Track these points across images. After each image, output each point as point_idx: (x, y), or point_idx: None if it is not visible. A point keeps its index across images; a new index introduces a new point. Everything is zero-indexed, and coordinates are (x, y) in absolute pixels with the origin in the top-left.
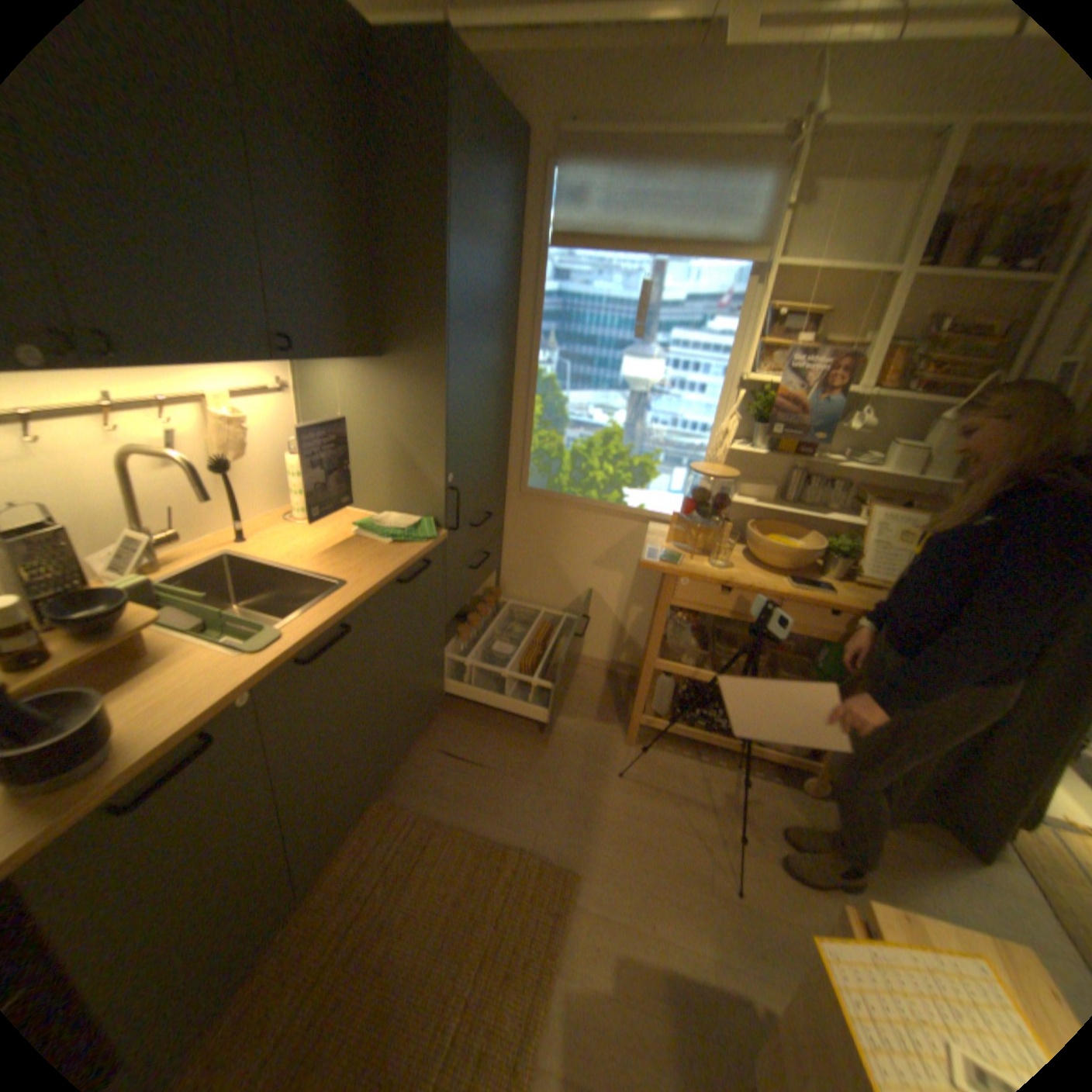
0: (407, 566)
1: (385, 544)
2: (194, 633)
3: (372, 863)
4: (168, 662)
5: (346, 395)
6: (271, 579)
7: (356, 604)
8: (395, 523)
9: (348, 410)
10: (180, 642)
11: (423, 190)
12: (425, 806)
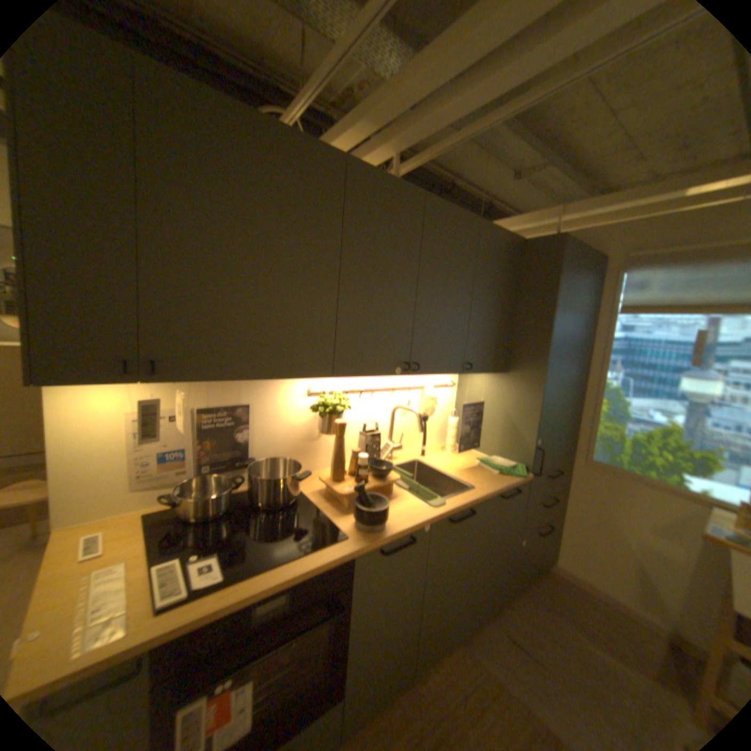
0: (508, 489)
1: (495, 473)
2: (408, 491)
3: (457, 689)
4: (399, 500)
5: (483, 390)
6: (434, 478)
7: (480, 501)
8: (501, 463)
9: (483, 398)
10: (403, 493)
11: (543, 296)
12: (495, 671)
